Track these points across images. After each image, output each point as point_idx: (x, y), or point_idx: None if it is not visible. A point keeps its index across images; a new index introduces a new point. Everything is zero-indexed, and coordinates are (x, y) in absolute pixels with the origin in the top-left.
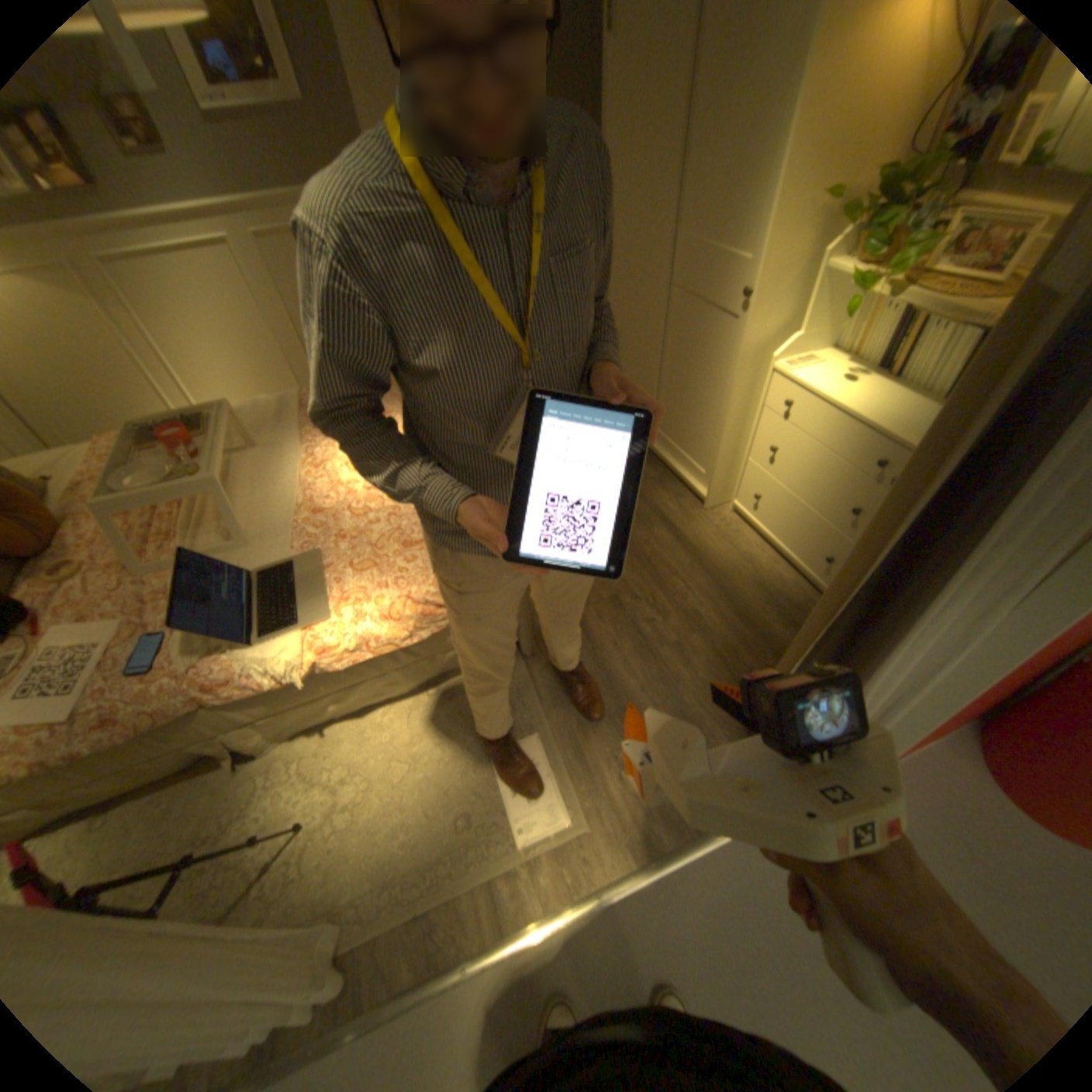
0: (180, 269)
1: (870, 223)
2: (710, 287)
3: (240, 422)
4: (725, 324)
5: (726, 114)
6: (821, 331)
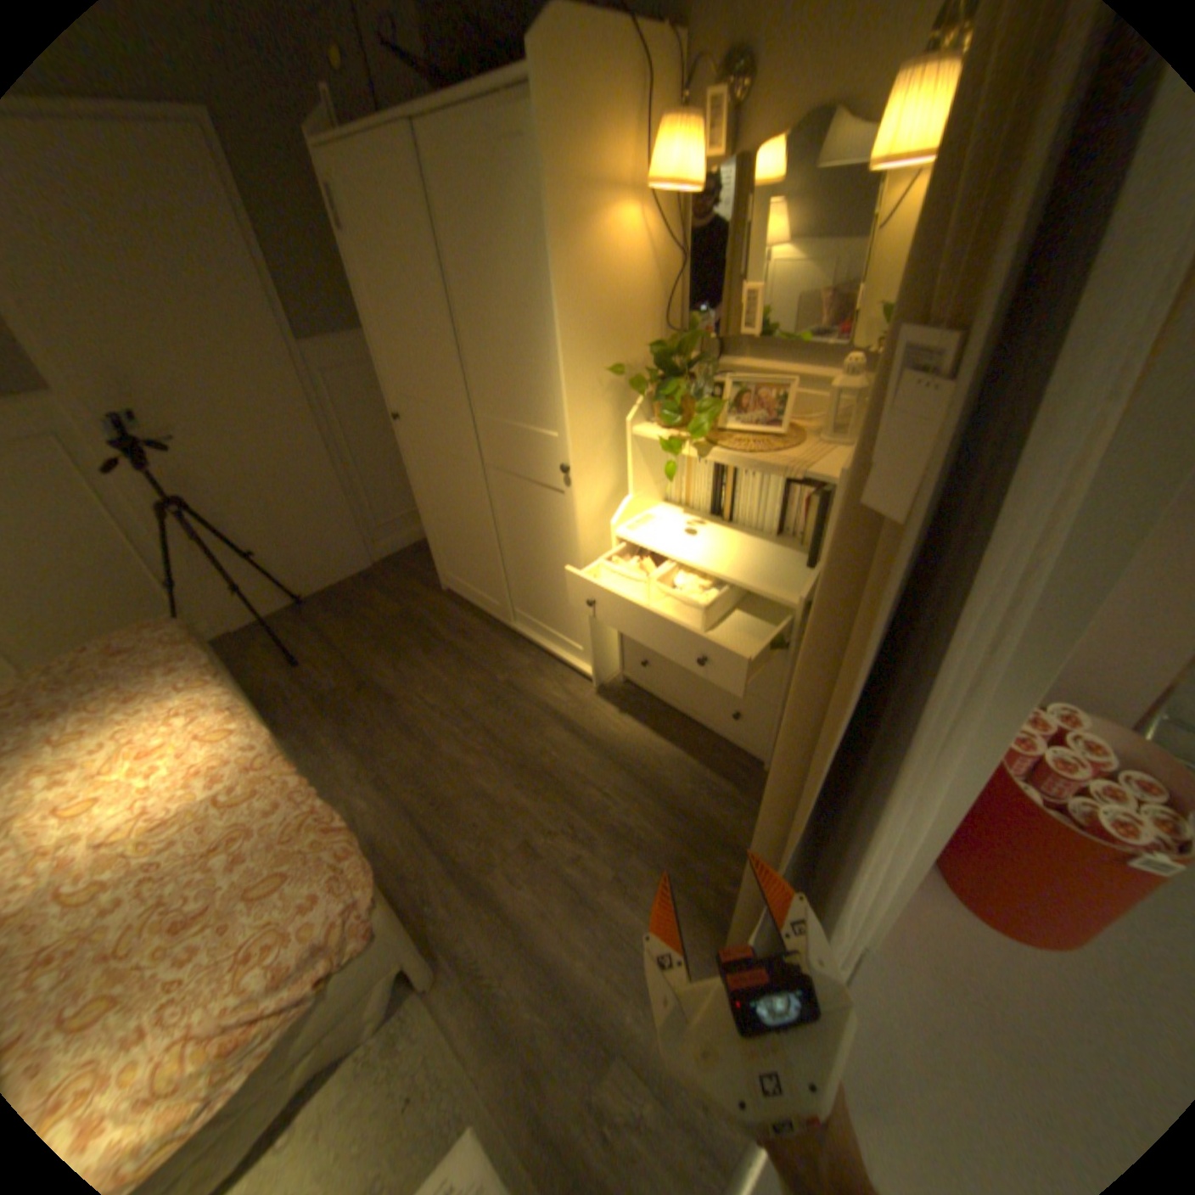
0: None
1: (657, 392)
2: (527, 466)
3: None
4: (554, 500)
5: (488, 306)
6: (648, 491)
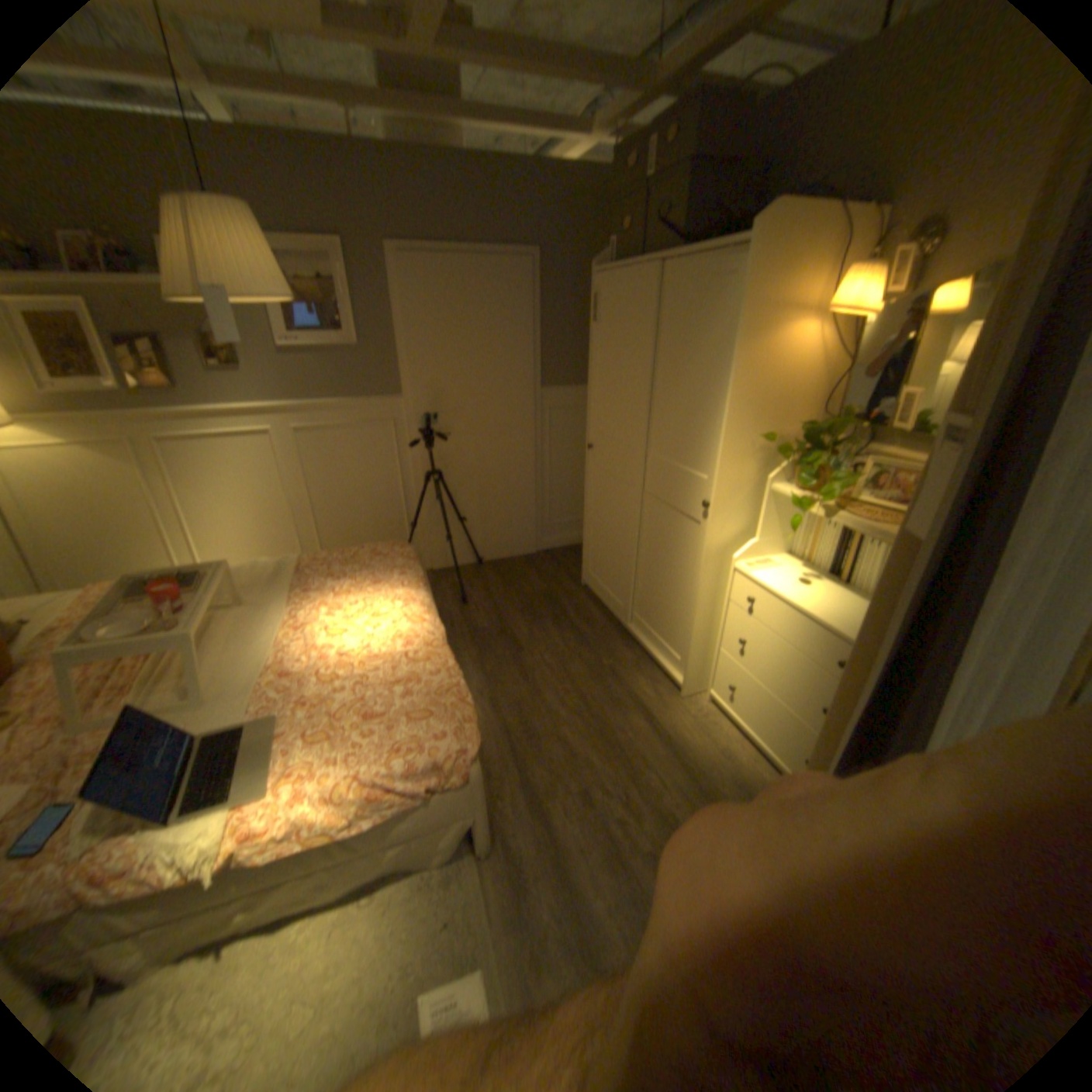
0: (224, 448)
1: (803, 459)
2: (676, 496)
3: (235, 579)
4: (691, 526)
5: (681, 377)
6: (775, 539)
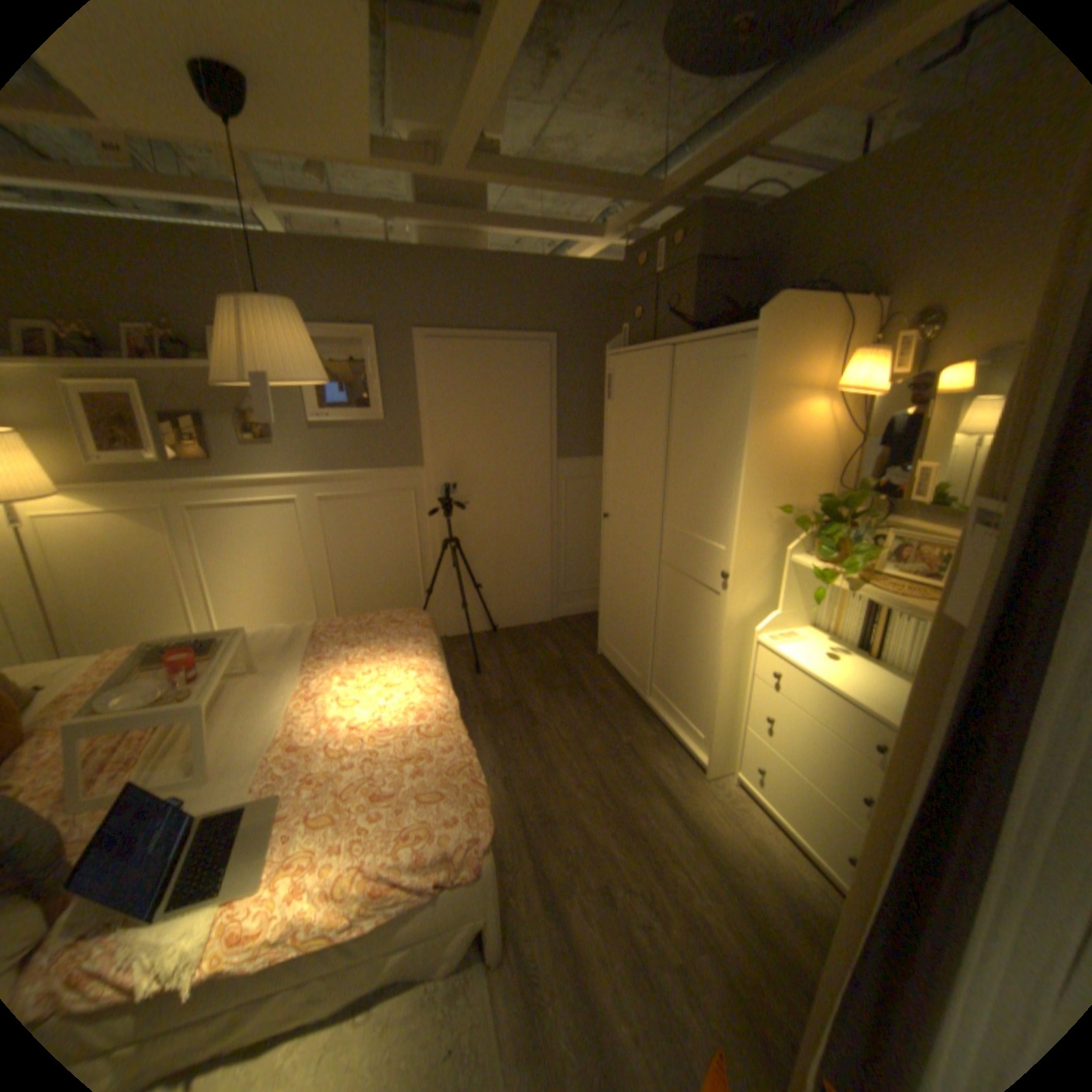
0: (250, 517)
1: (821, 532)
2: (694, 567)
3: (249, 648)
4: (710, 598)
5: (694, 452)
6: (797, 612)
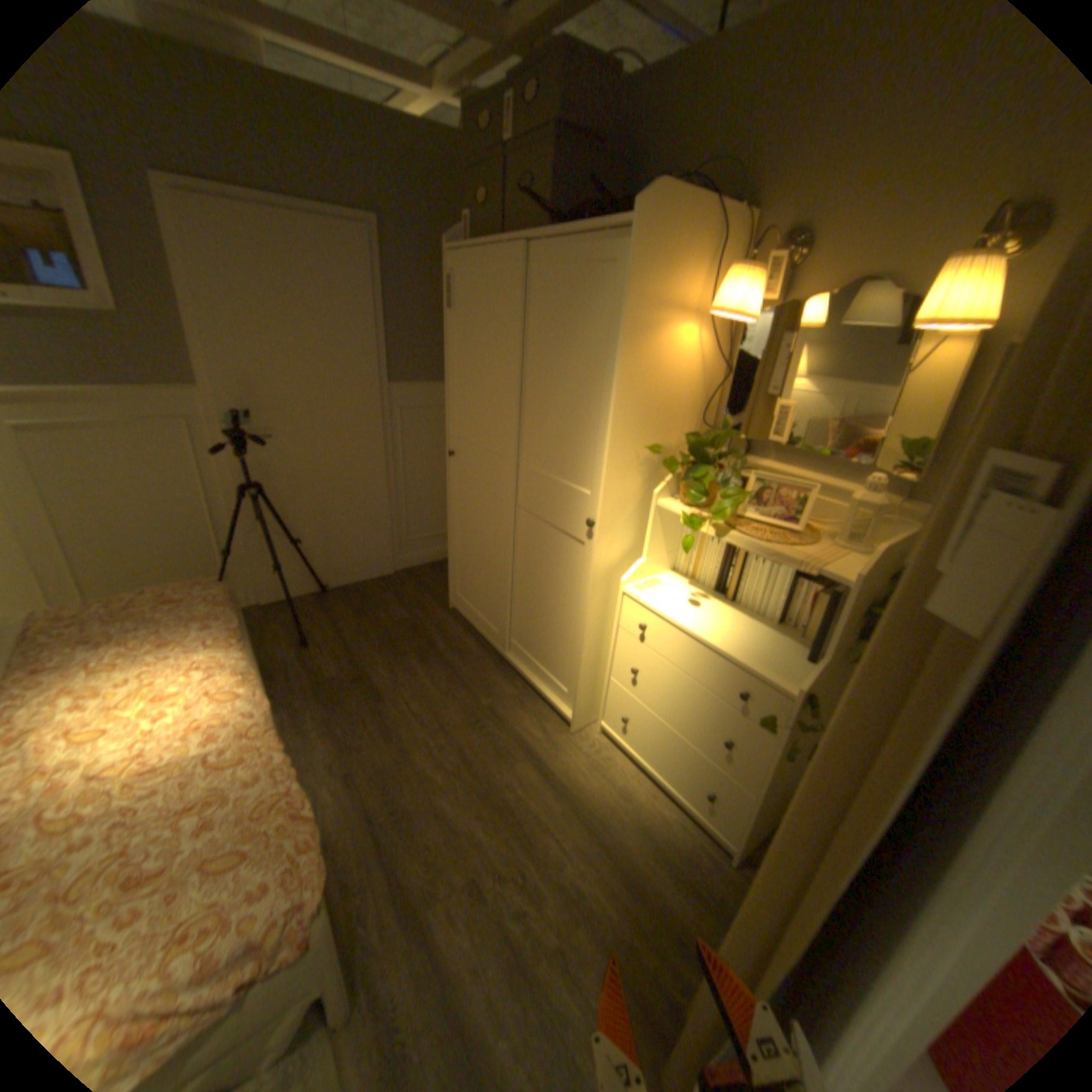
0: None
1: (685, 473)
2: (555, 513)
3: None
4: (573, 547)
5: (554, 379)
6: (660, 557)
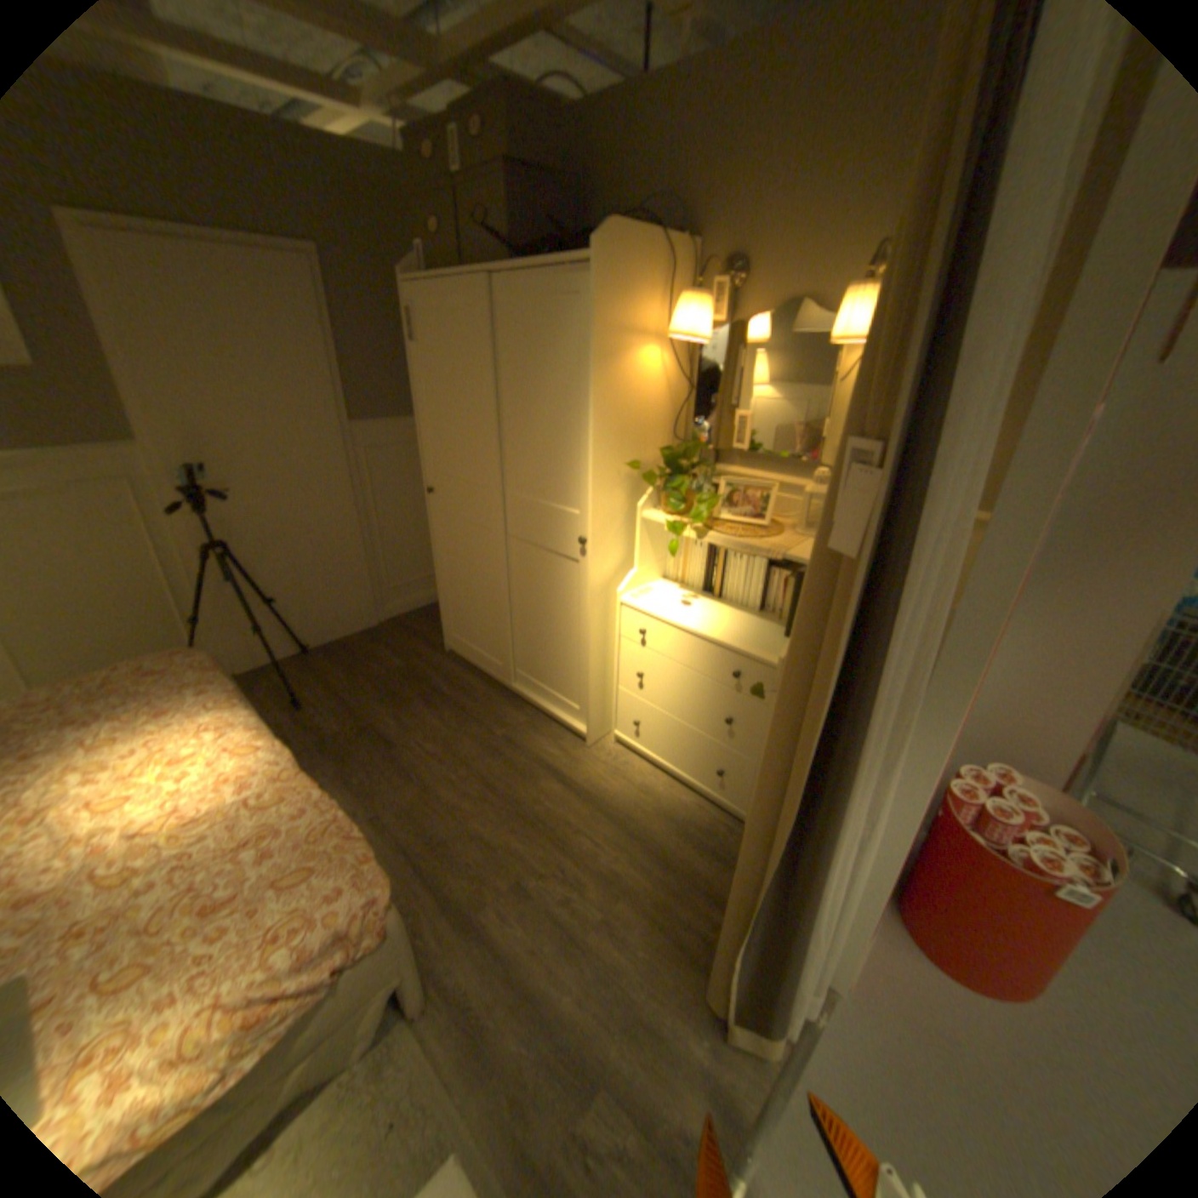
0: None
1: (663, 486)
2: (546, 538)
3: None
4: (568, 568)
5: (530, 408)
6: (650, 567)
